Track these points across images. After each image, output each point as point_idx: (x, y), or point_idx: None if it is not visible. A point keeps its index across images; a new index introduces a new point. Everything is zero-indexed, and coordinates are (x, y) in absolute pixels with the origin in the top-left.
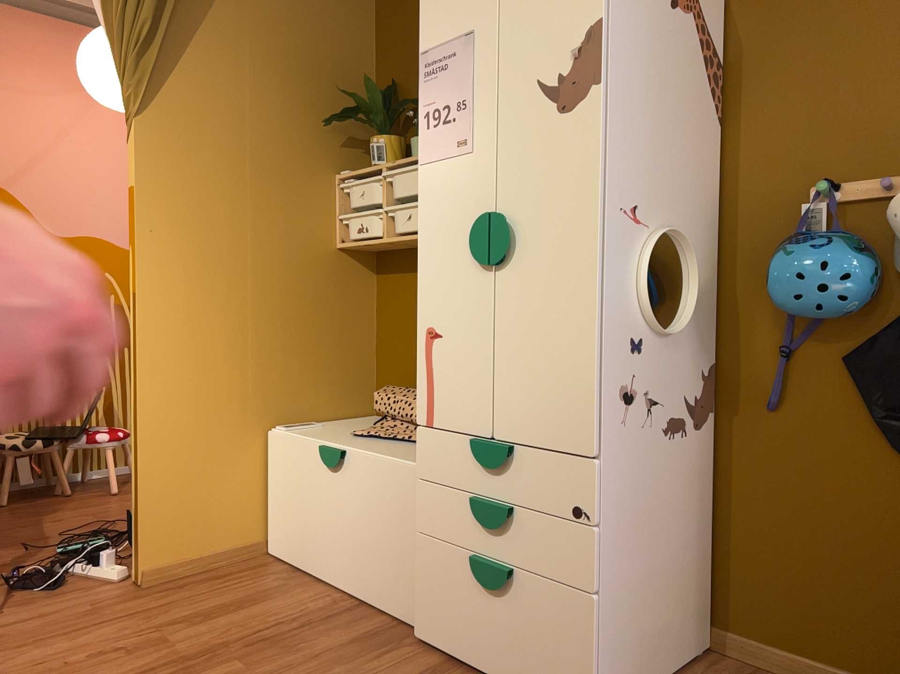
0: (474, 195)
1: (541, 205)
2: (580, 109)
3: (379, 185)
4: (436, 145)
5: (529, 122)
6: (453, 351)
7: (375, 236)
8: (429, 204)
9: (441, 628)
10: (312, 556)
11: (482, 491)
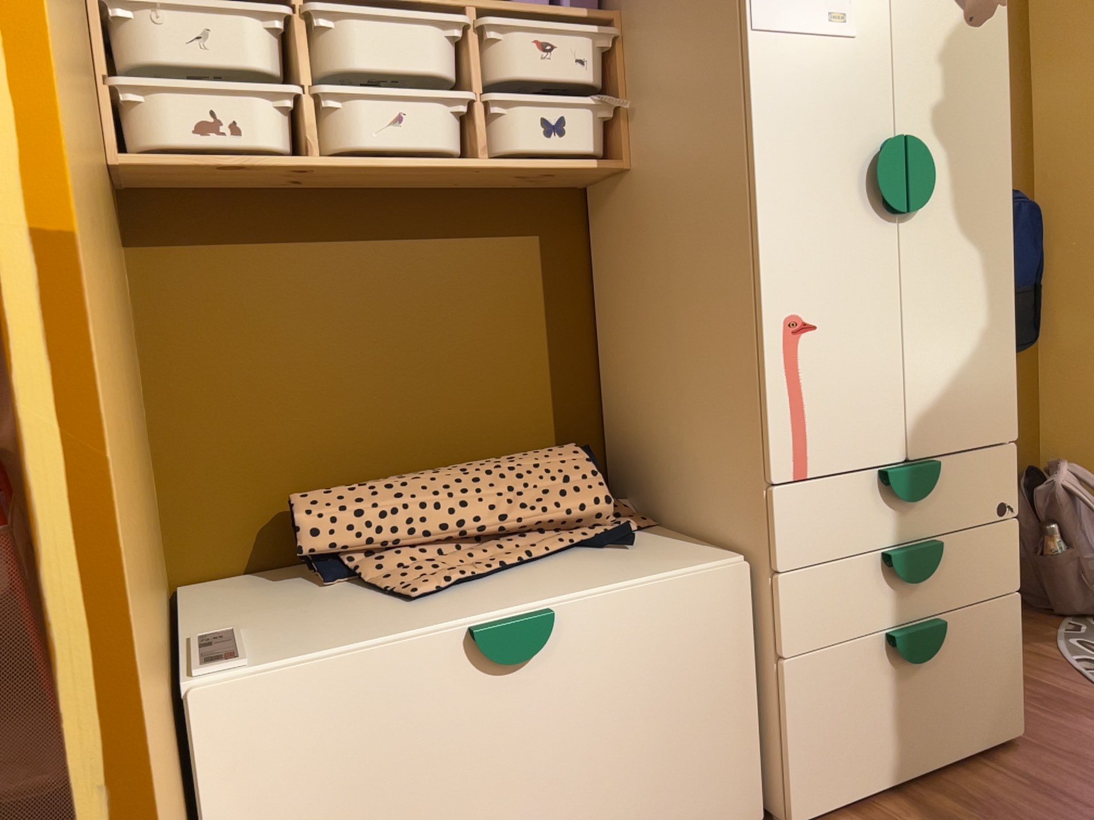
0: (862, 107)
1: (952, 139)
2: (989, 28)
3: (273, 32)
4: (789, 7)
5: (933, 22)
6: (841, 348)
7: (264, 150)
8: (777, 105)
9: (843, 771)
10: None
11: (892, 538)
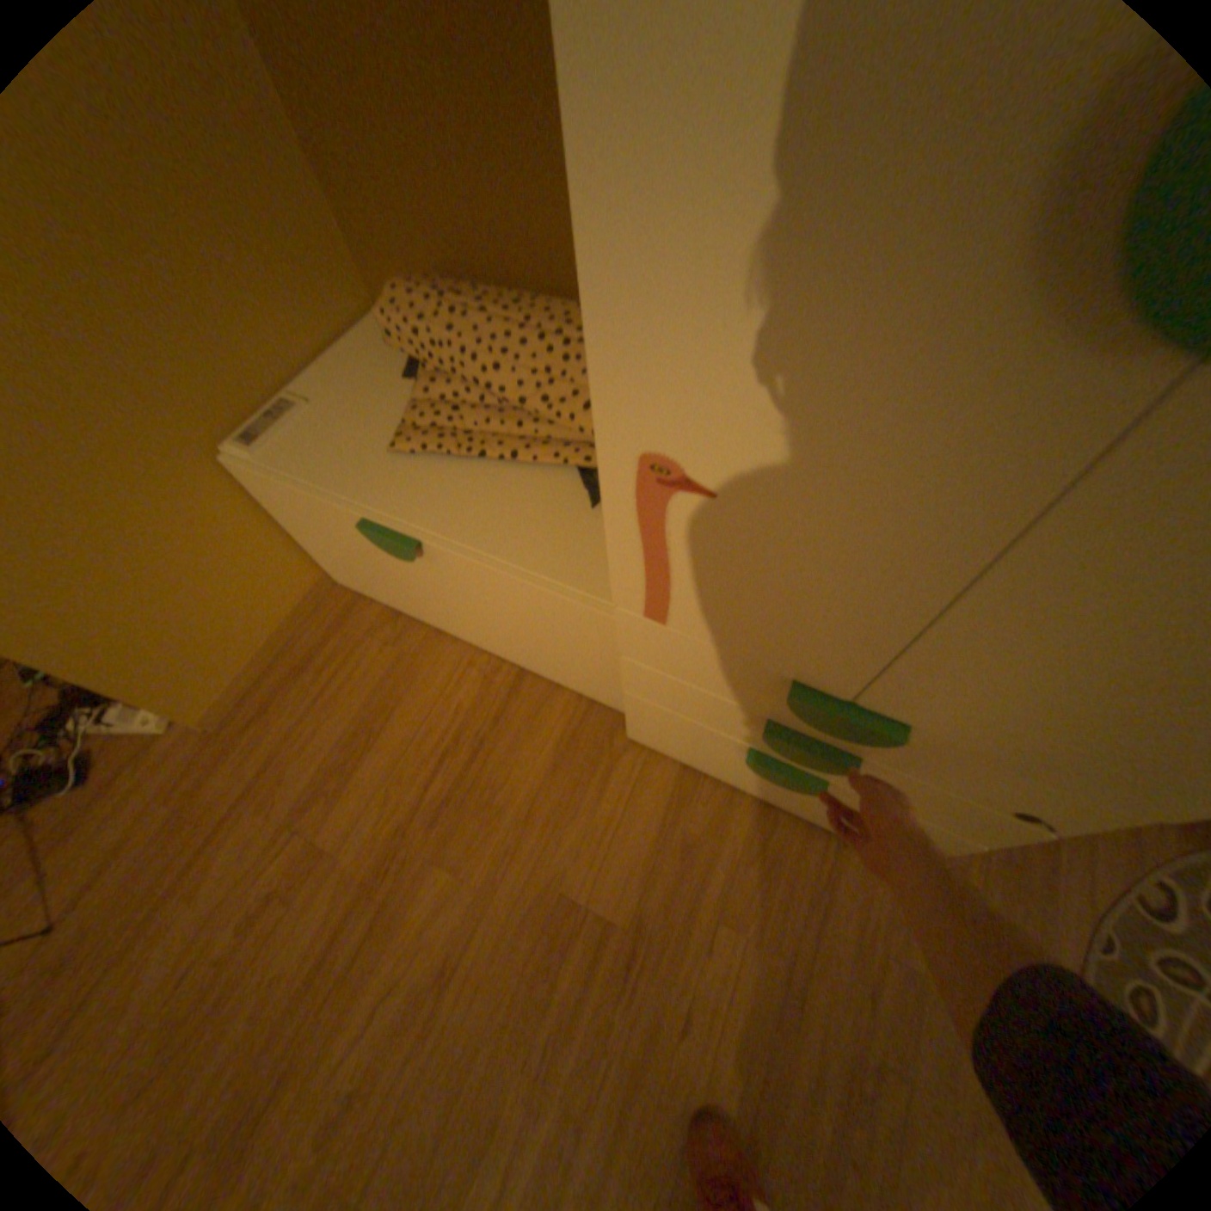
0: None
1: None
2: None
3: None
4: None
5: None
6: (763, 542)
7: None
8: None
9: (675, 751)
10: (418, 611)
11: (788, 720)
